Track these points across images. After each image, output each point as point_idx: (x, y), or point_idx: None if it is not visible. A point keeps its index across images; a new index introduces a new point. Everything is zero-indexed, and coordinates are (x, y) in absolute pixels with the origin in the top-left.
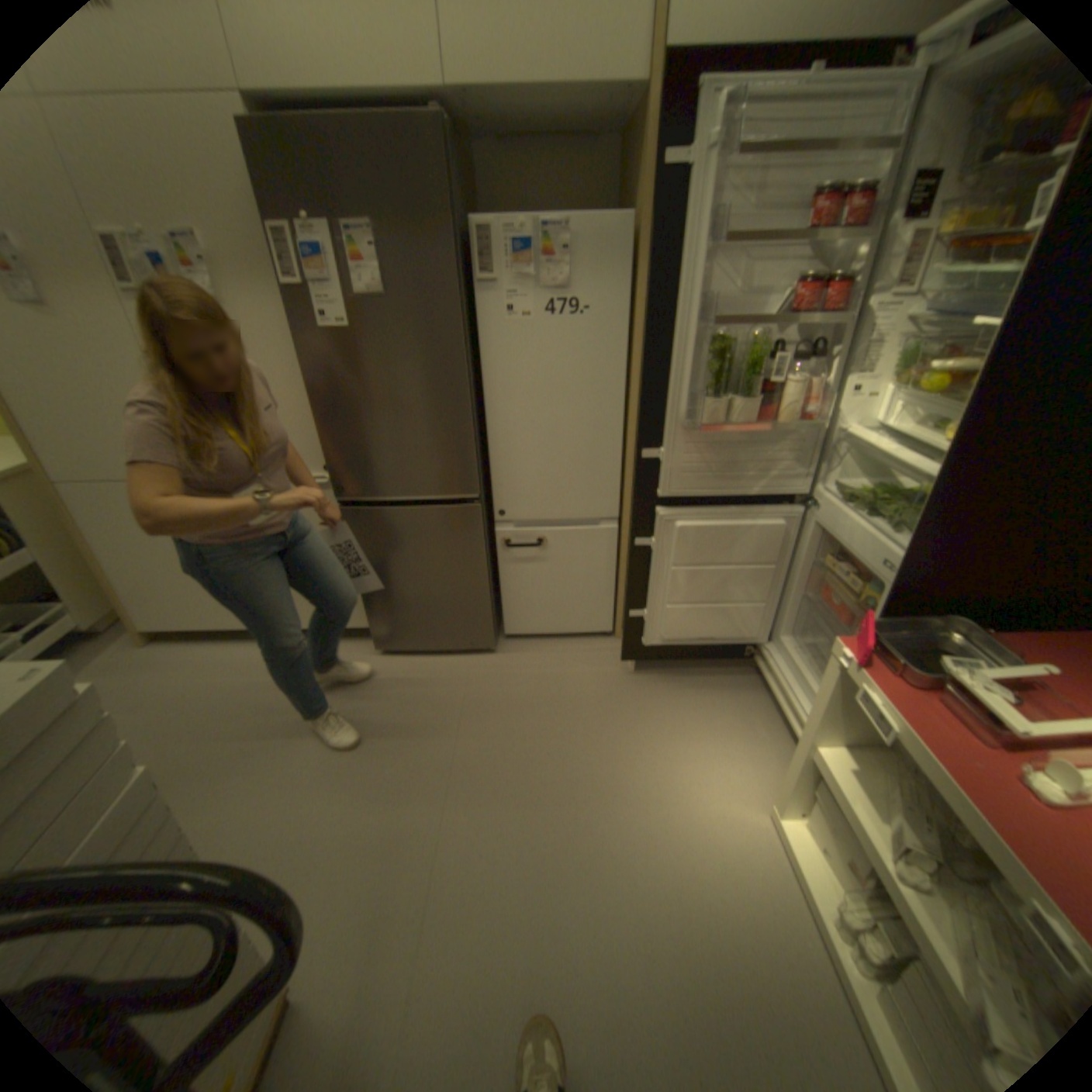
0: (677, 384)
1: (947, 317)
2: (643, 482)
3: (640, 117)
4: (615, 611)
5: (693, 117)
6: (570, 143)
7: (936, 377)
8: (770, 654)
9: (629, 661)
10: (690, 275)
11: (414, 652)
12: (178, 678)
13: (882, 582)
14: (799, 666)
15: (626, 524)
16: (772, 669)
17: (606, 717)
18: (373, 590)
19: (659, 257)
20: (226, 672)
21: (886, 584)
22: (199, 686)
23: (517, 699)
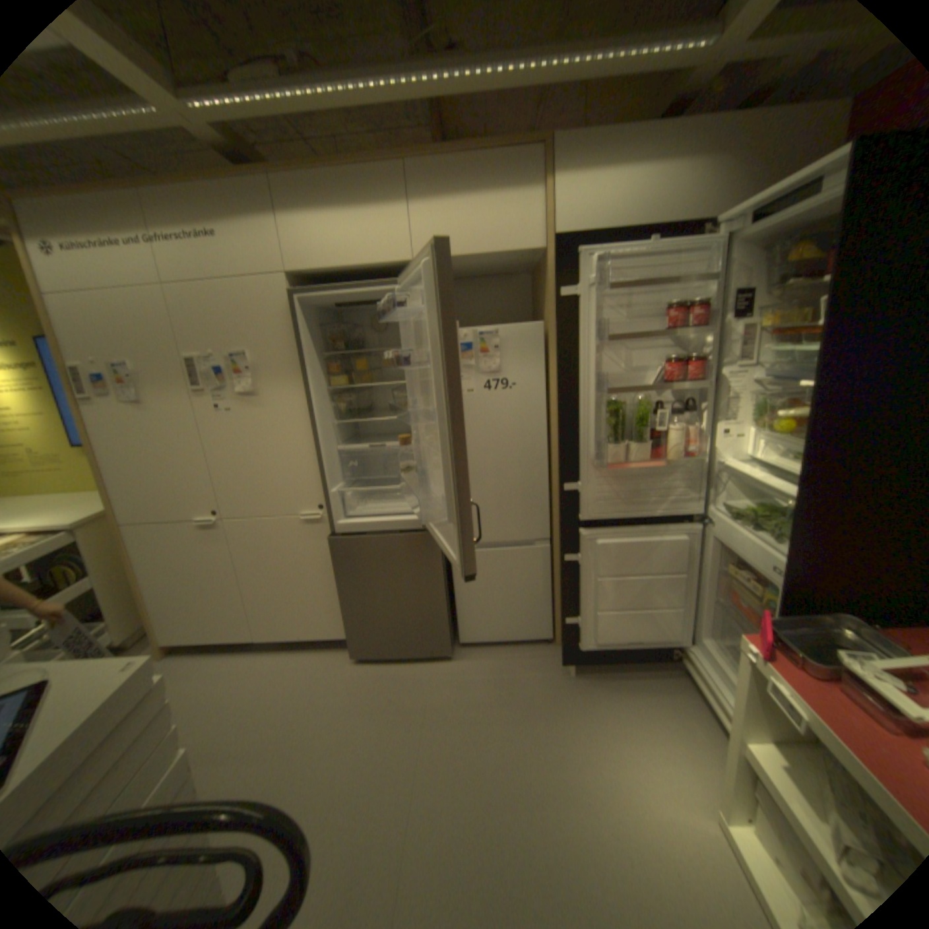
0: (586, 435)
1: (782, 380)
2: (566, 509)
3: (543, 266)
4: (554, 620)
5: (577, 269)
6: (496, 280)
7: (783, 423)
8: (696, 658)
9: (569, 666)
10: (586, 362)
11: (382, 661)
12: (185, 687)
13: (778, 587)
14: (723, 668)
15: (557, 543)
16: (699, 672)
17: (552, 721)
18: (350, 605)
19: (563, 350)
20: (224, 681)
21: (780, 588)
22: (202, 694)
23: (472, 704)
